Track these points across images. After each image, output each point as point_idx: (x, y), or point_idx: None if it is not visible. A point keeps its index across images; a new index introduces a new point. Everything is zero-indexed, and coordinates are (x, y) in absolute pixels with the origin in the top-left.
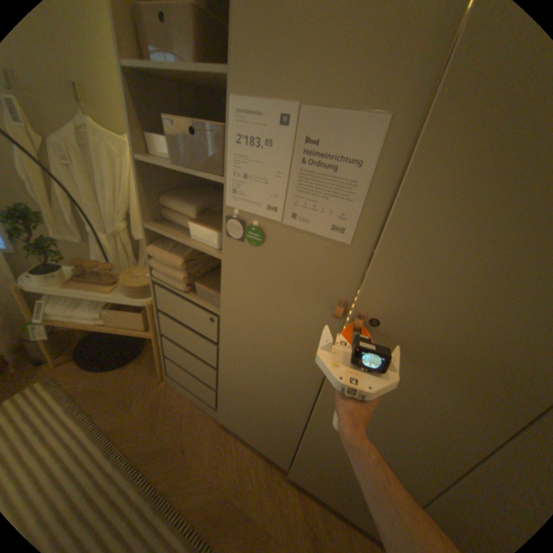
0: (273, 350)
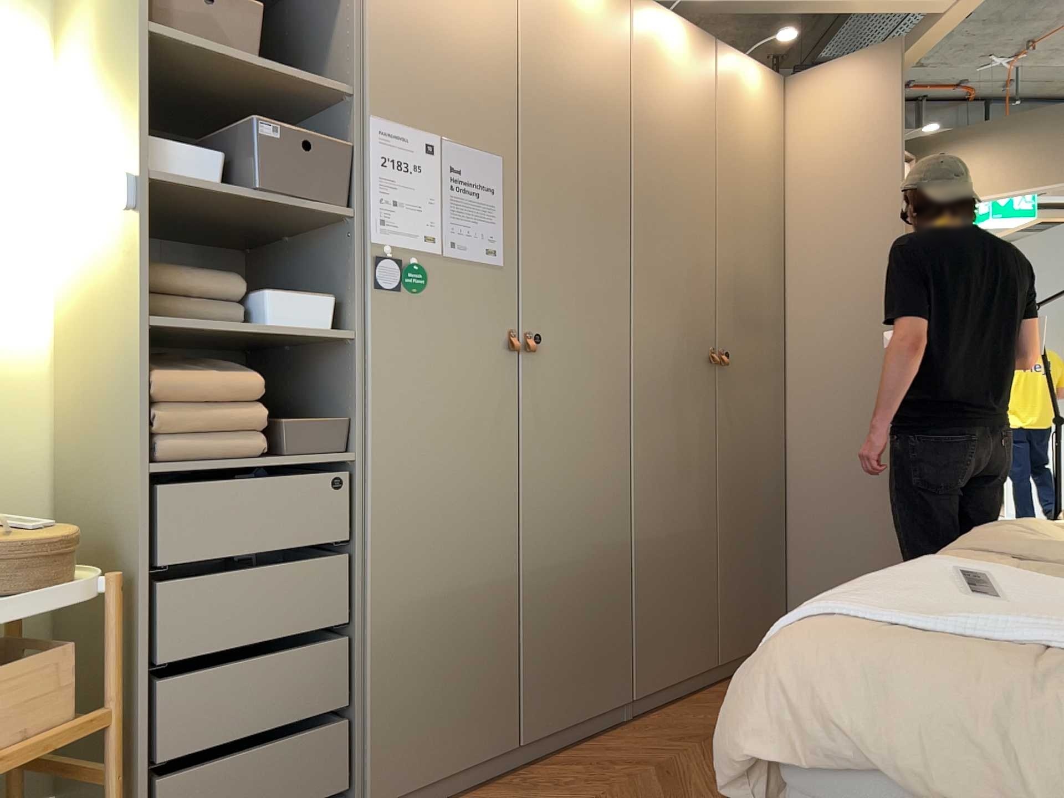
0: (456, 460)
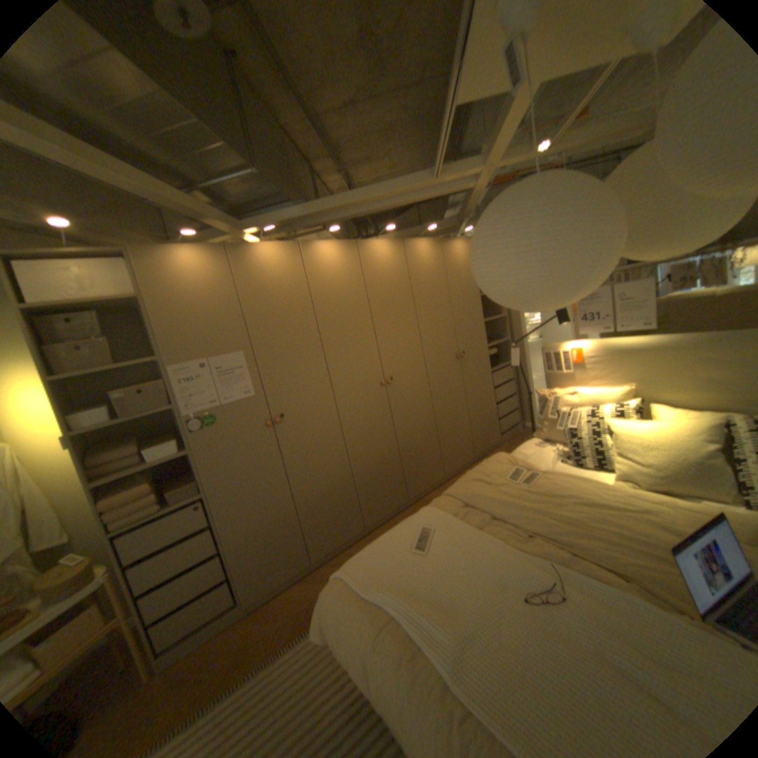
0: (250, 479)
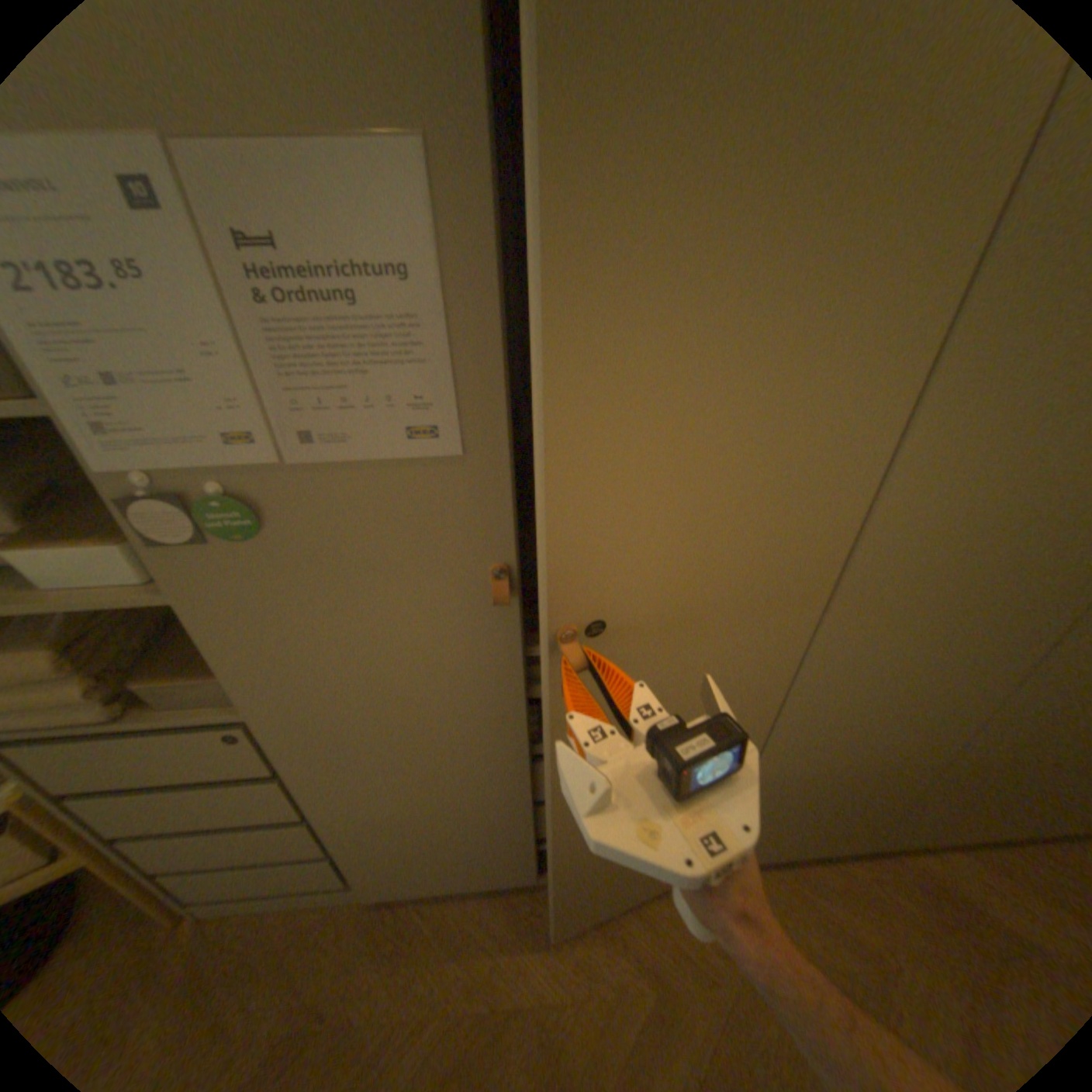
0: (407, 722)
